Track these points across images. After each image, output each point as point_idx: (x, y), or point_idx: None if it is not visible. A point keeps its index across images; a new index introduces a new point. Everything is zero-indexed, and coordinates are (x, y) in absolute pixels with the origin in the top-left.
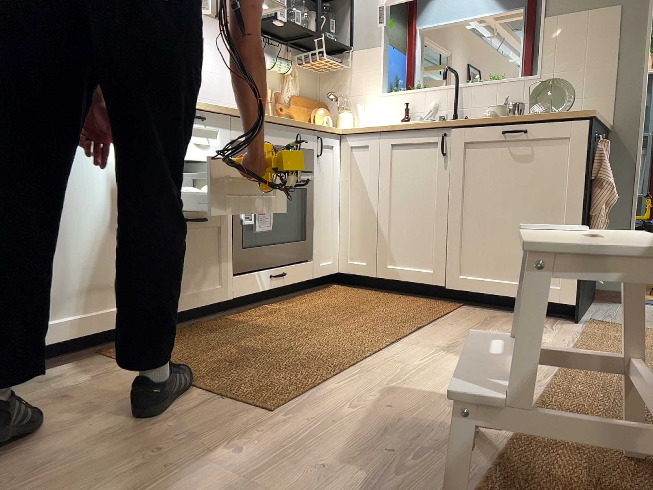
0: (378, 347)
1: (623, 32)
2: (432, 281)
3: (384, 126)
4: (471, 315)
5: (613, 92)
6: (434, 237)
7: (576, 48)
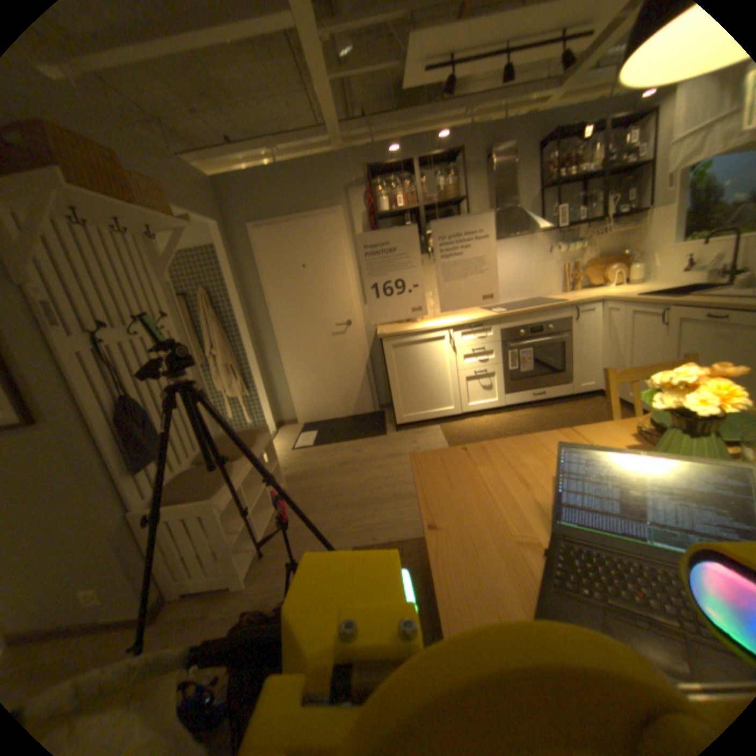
0: None
1: None
2: None
3: (632, 296)
4: None
5: None
6: None
7: None
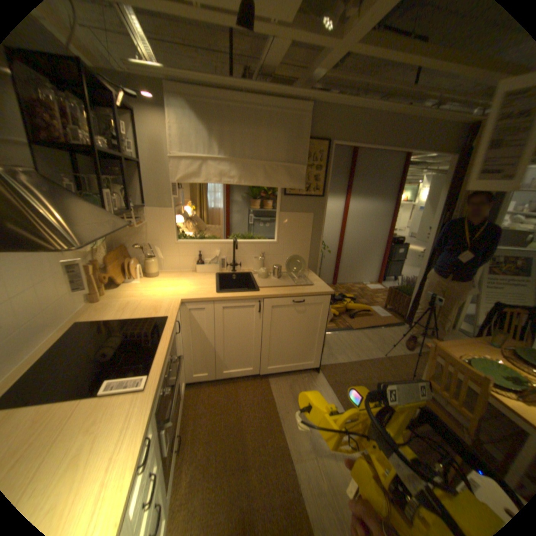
0: (297, 485)
1: (314, 225)
2: (251, 374)
3: (215, 294)
4: (287, 396)
5: (309, 253)
6: (252, 352)
7: (295, 230)
